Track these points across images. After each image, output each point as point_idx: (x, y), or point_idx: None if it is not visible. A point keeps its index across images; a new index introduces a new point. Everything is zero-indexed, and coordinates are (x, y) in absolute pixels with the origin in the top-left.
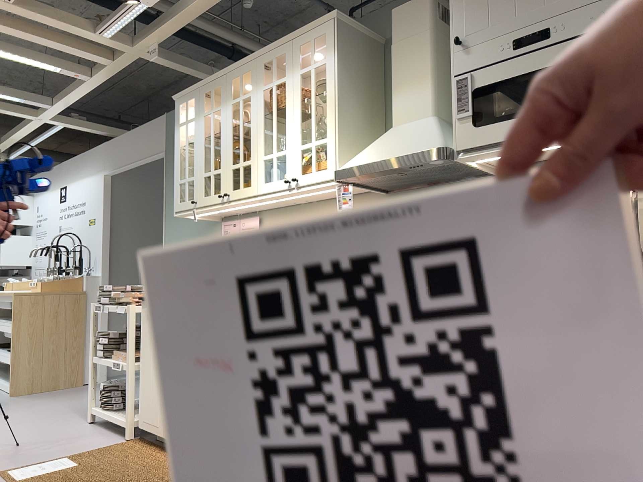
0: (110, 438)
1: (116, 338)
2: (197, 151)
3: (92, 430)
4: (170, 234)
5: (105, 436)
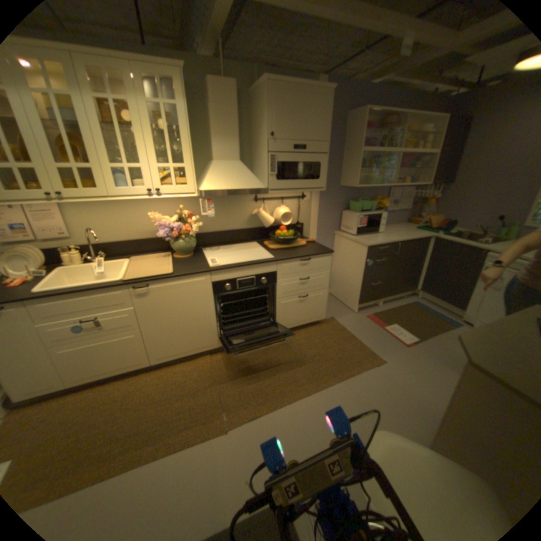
0: None
1: None
2: None
3: None
4: None
5: None
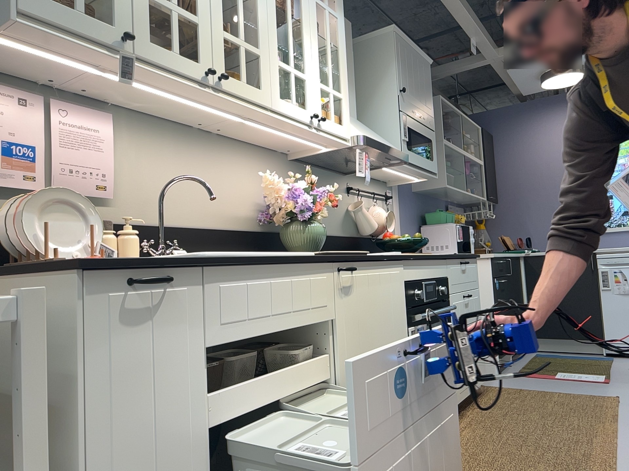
0: None
1: None
2: None
3: None
4: None
5: None
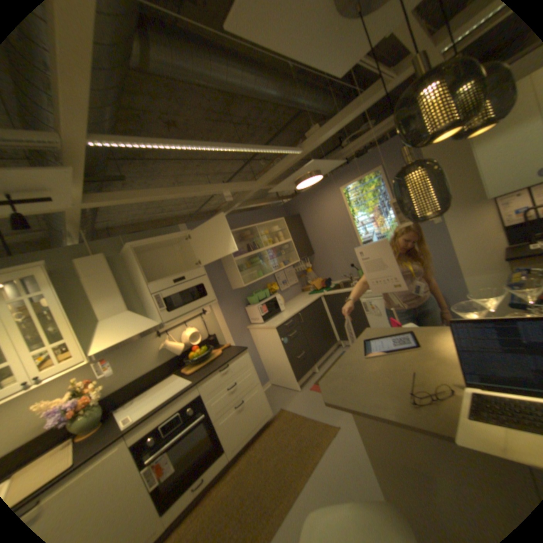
0: None
1: None
2: None
3: None
4: None
5: None
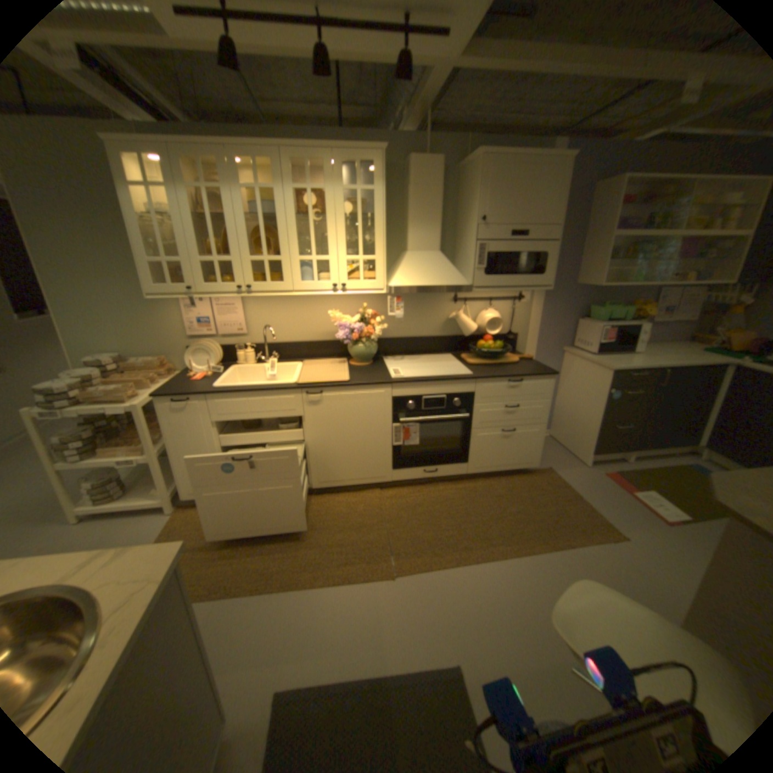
0: (146, 524)
1: (86, 439)
2: (169, 225)
3: (101, 529)
4: (65, 303)
5: (135, 525)
